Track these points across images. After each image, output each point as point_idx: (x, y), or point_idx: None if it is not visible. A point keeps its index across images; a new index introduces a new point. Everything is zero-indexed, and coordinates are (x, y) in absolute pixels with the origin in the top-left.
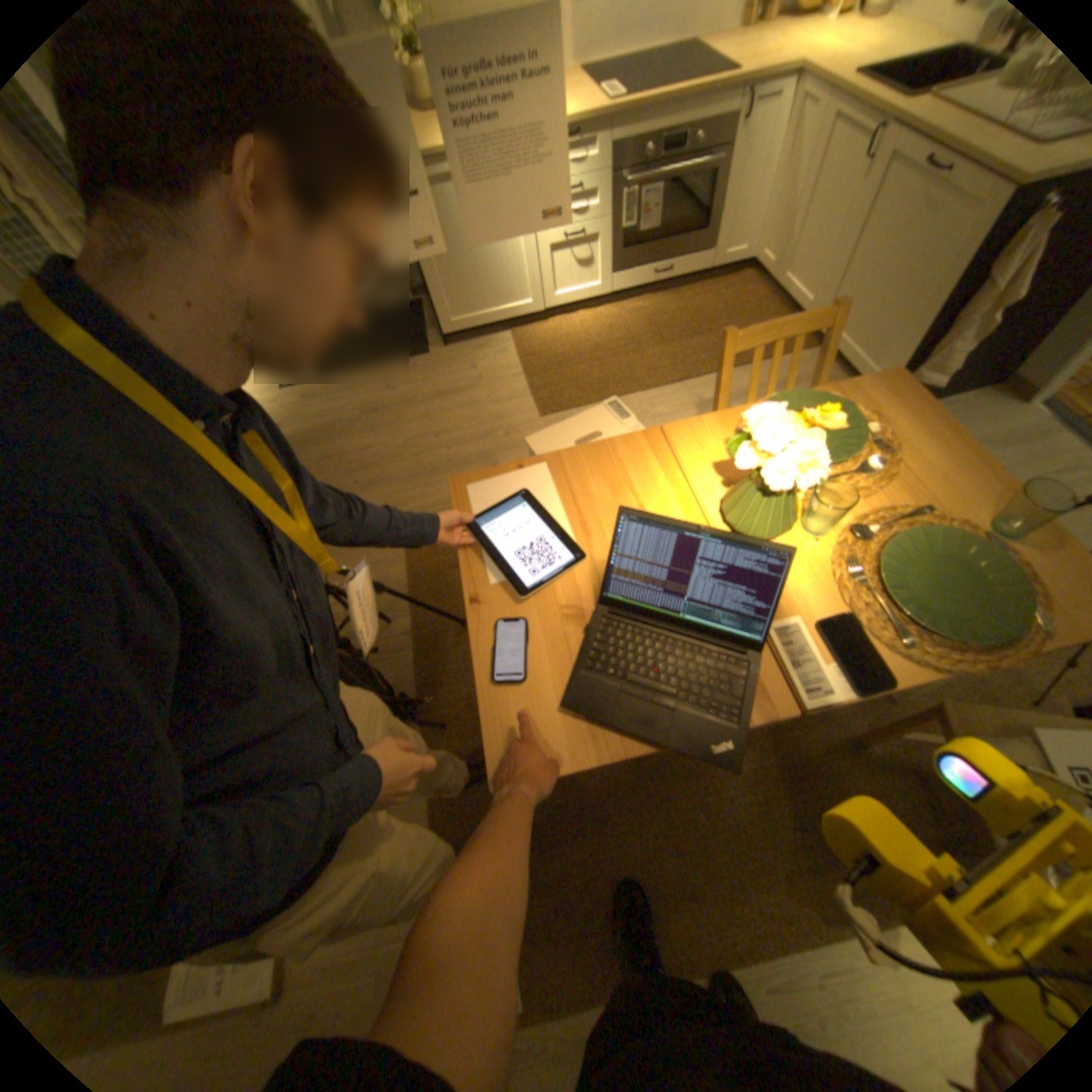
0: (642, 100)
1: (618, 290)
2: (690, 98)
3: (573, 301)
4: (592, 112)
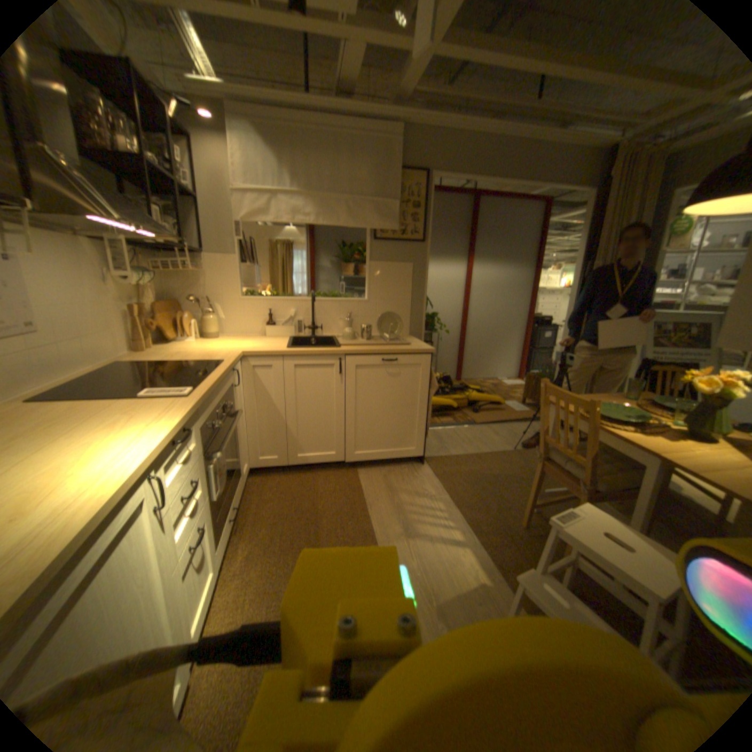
0: (208, 386)
1: (219, 563)
2: (220, 378)
3: (202, 621)
4: (190, 406)
